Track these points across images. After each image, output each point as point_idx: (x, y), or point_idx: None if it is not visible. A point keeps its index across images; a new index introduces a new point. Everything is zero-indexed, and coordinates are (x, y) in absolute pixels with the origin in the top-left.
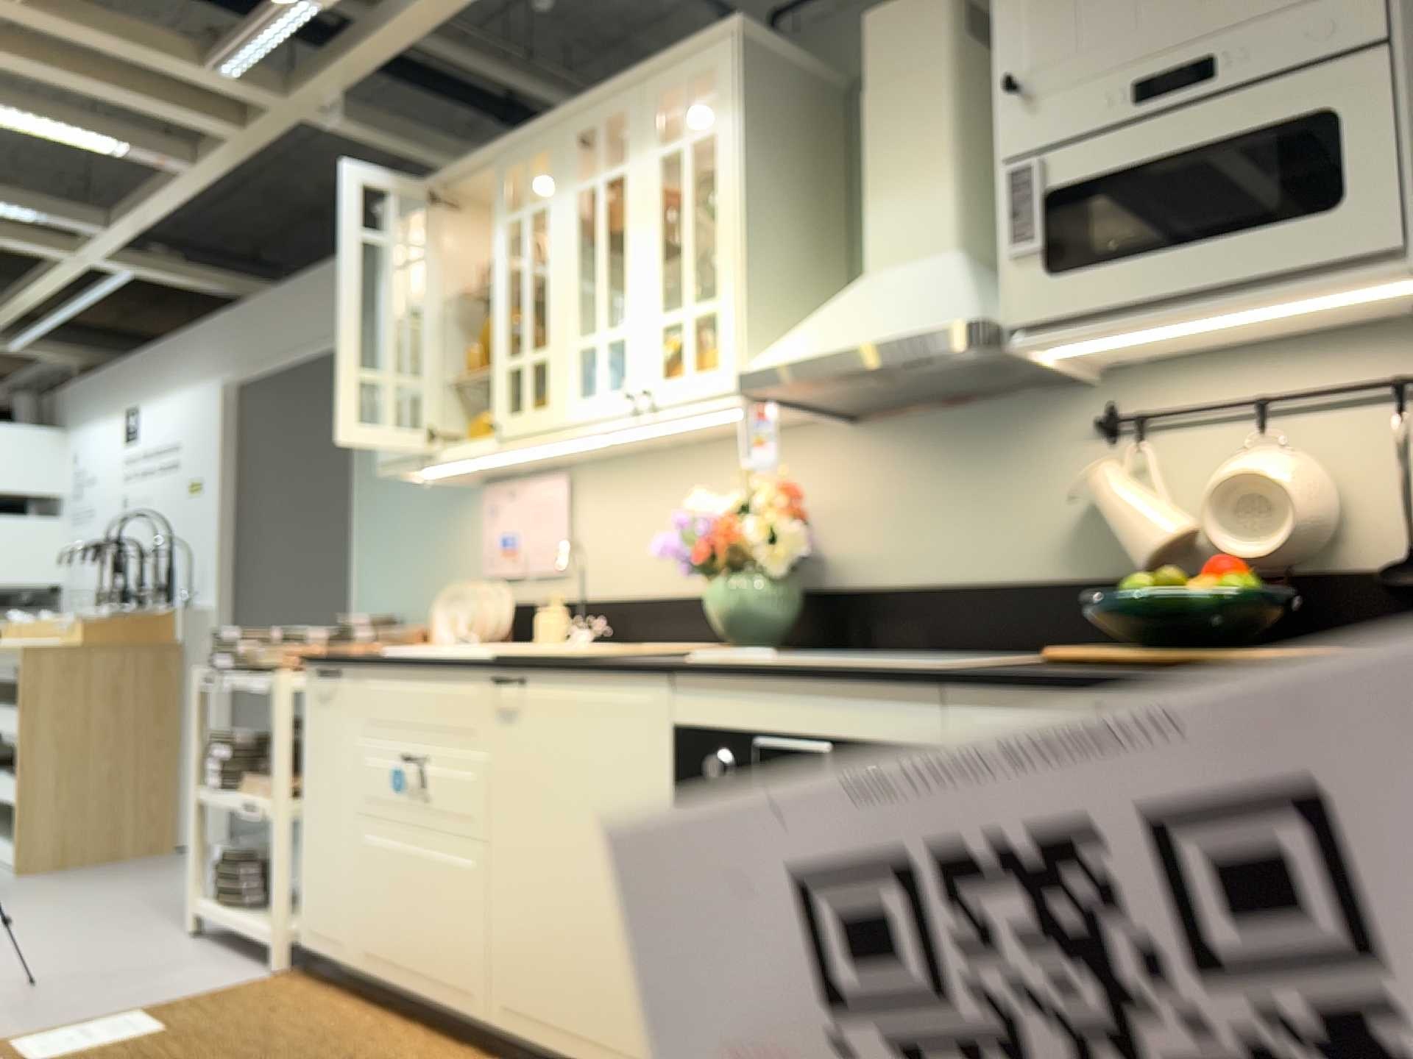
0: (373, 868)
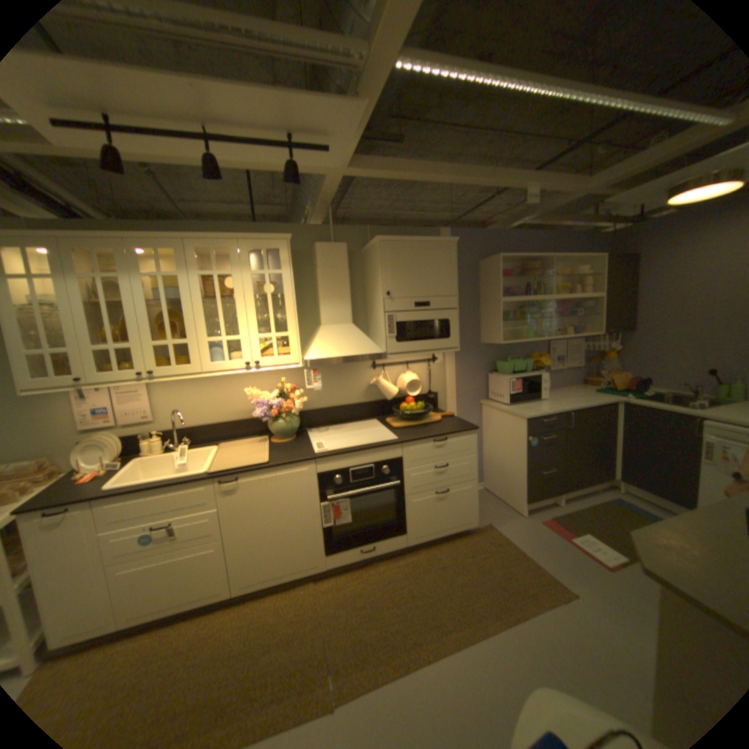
0: (129, 584)
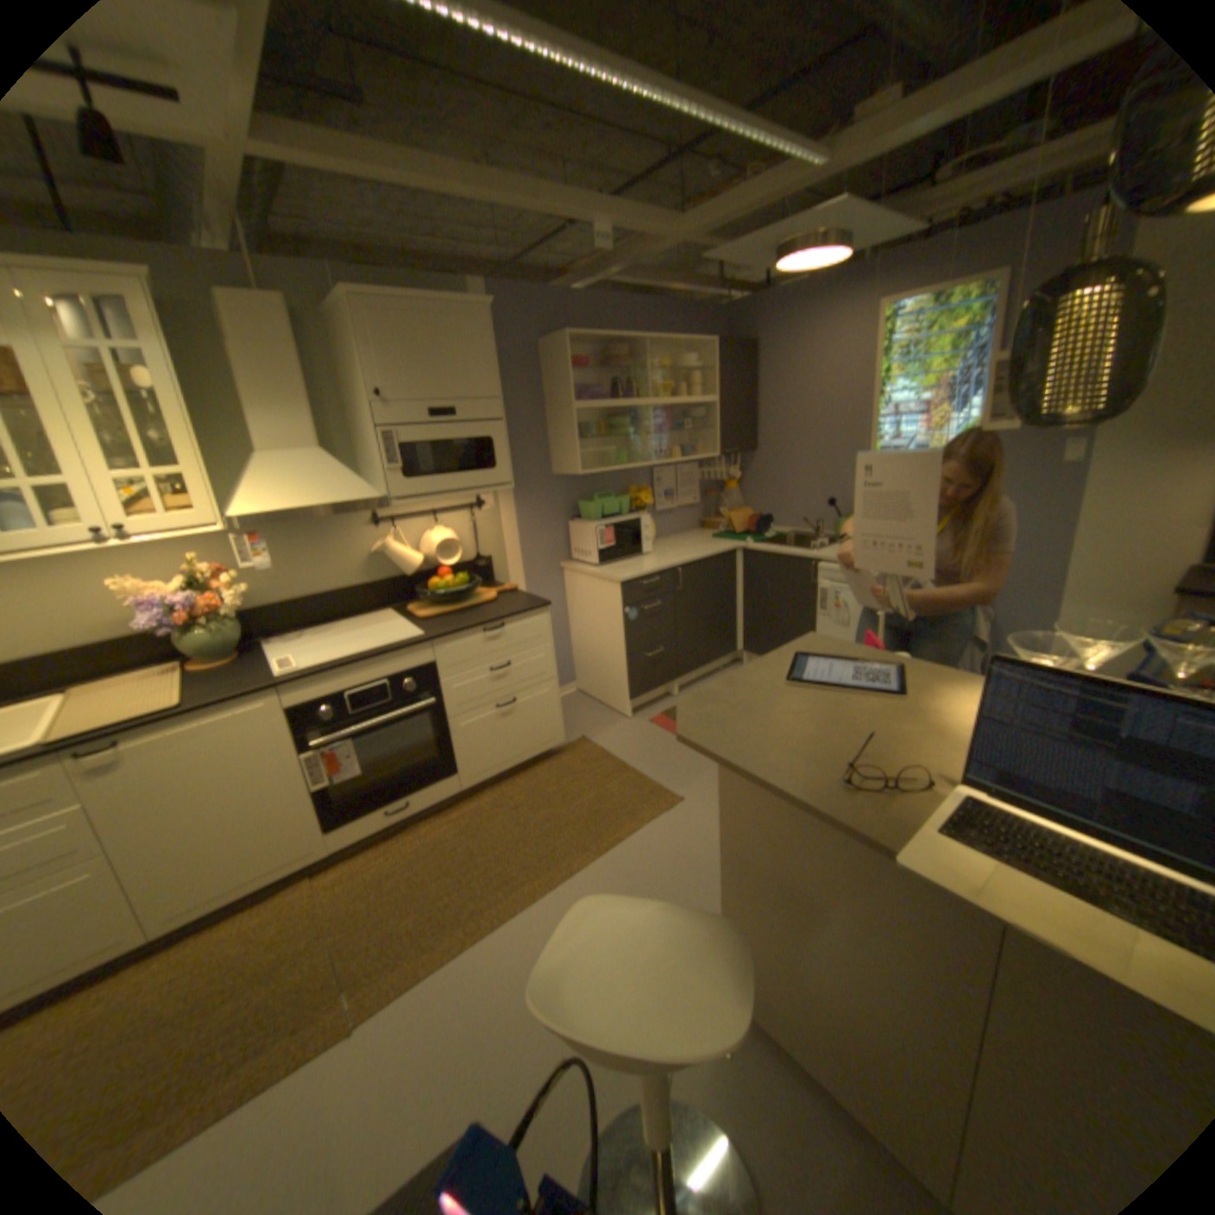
0: None
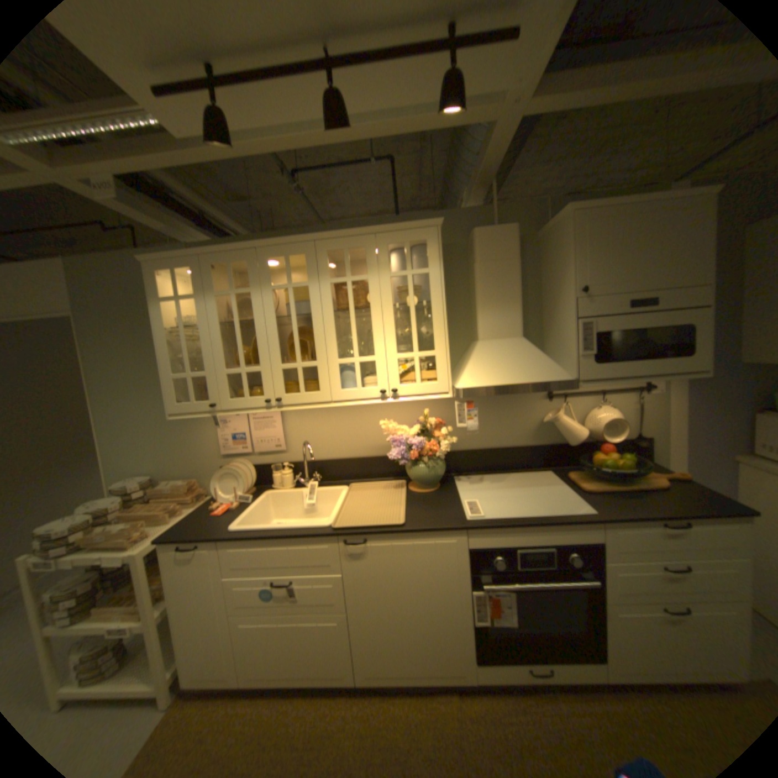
0: (250, 641)
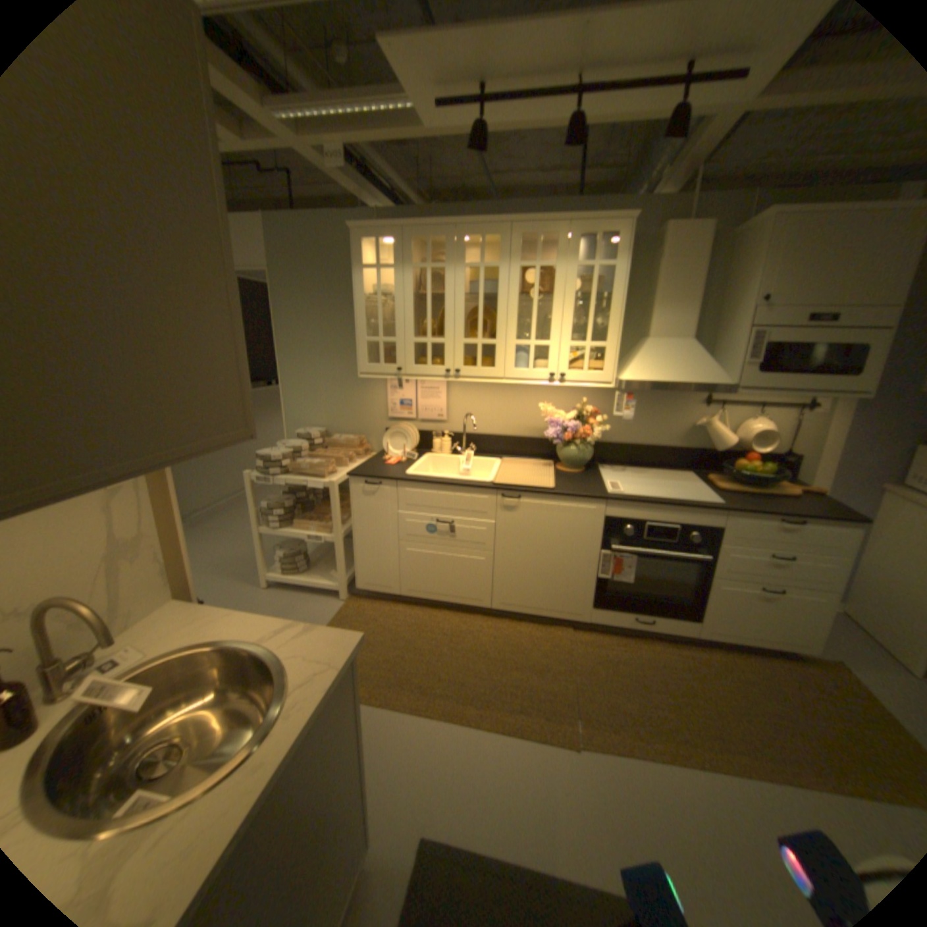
0: (415, 562)
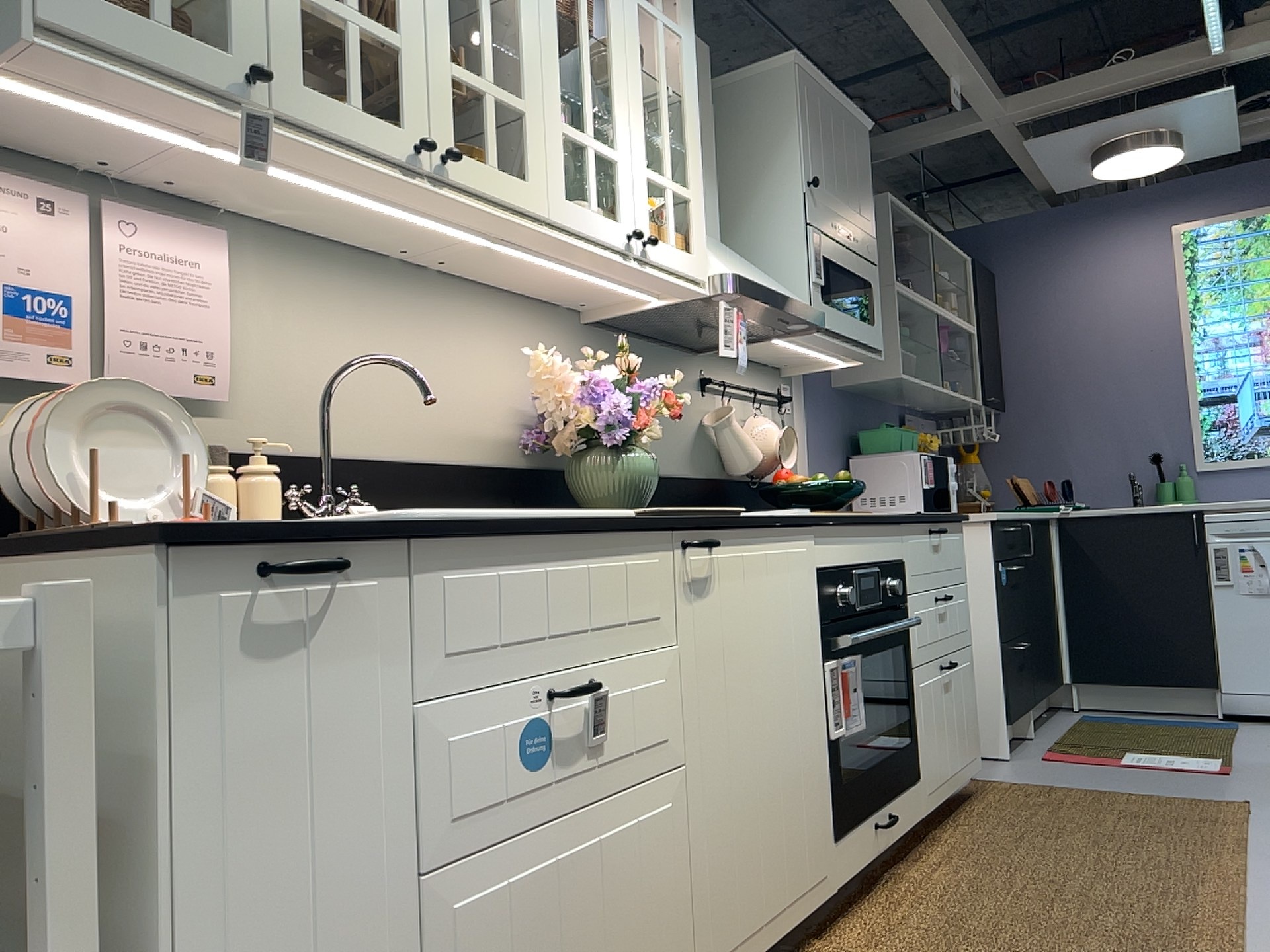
0: None
